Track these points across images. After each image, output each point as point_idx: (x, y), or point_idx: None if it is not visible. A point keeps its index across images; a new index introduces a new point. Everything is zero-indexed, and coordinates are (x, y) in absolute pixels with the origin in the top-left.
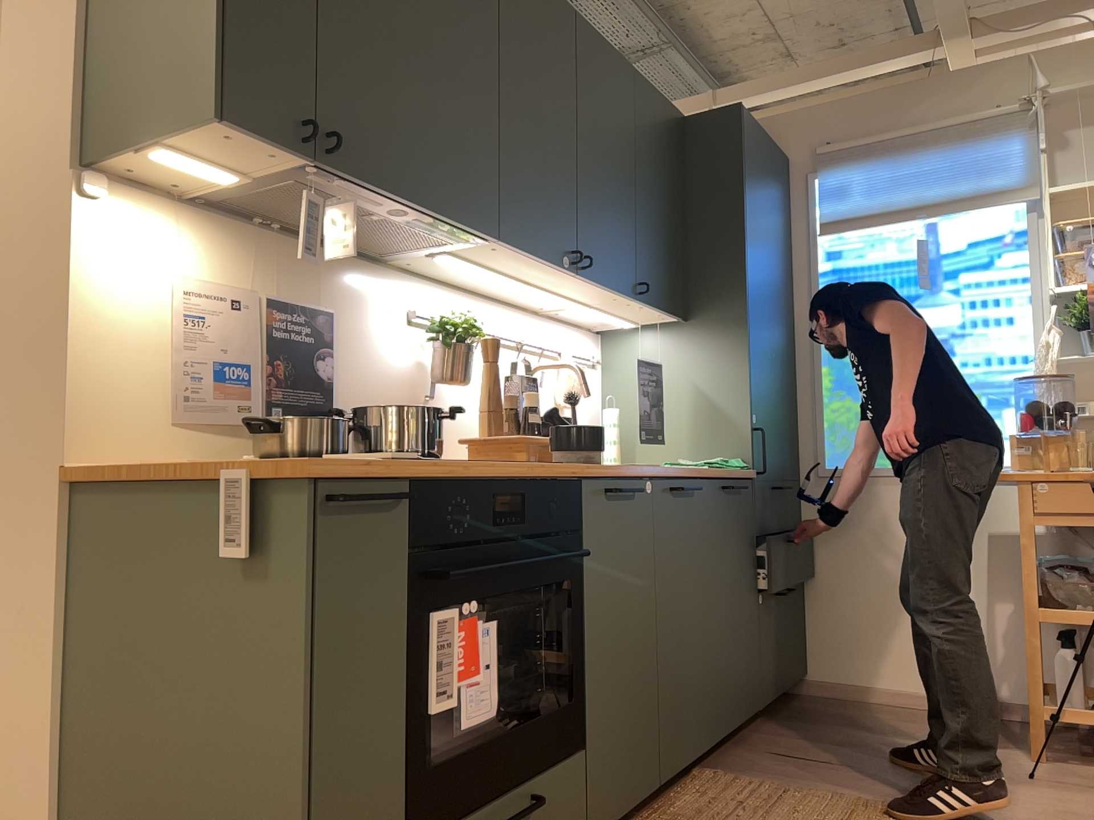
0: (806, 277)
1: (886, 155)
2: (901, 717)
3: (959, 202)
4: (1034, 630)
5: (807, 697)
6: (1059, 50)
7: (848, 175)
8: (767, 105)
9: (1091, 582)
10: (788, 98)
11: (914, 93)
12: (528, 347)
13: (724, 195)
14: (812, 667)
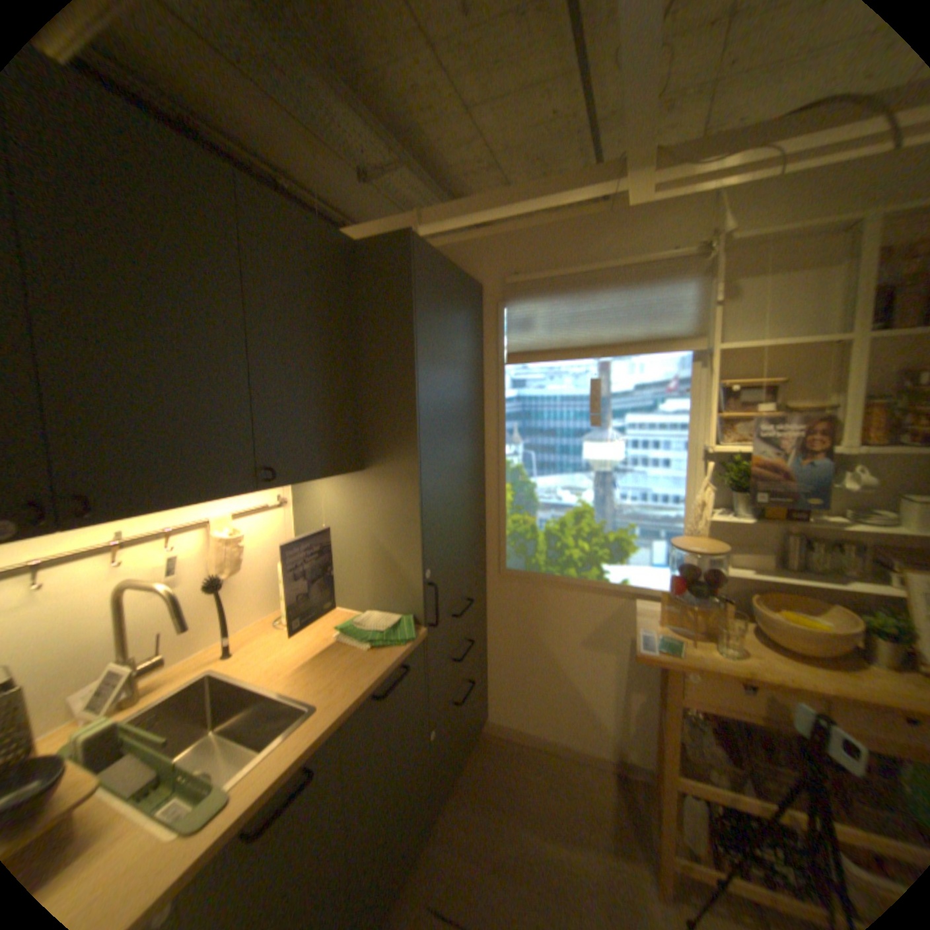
0: (494, 401)
1: (569, 290)
2: (552, 785)
3: (632, 346)
4: (671, 800)
5: (485, 738)
6: (746, 187)
7: (533, 307)
8: (467, 227)
9: (725, 749)
10: (485, 222)
11: (598, 226)
12: (140, 538)
13: (394, 338)
14: (490, 715)
